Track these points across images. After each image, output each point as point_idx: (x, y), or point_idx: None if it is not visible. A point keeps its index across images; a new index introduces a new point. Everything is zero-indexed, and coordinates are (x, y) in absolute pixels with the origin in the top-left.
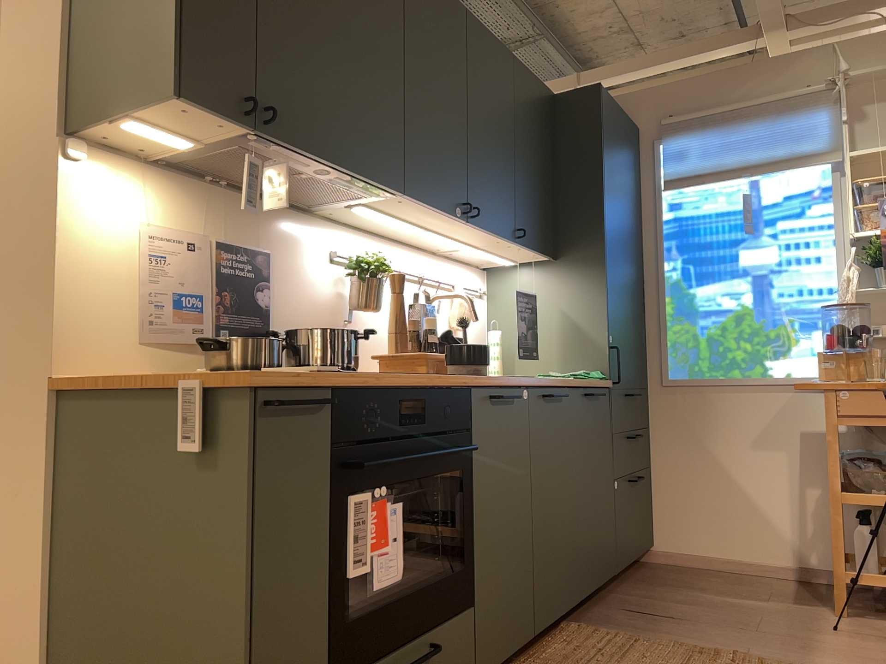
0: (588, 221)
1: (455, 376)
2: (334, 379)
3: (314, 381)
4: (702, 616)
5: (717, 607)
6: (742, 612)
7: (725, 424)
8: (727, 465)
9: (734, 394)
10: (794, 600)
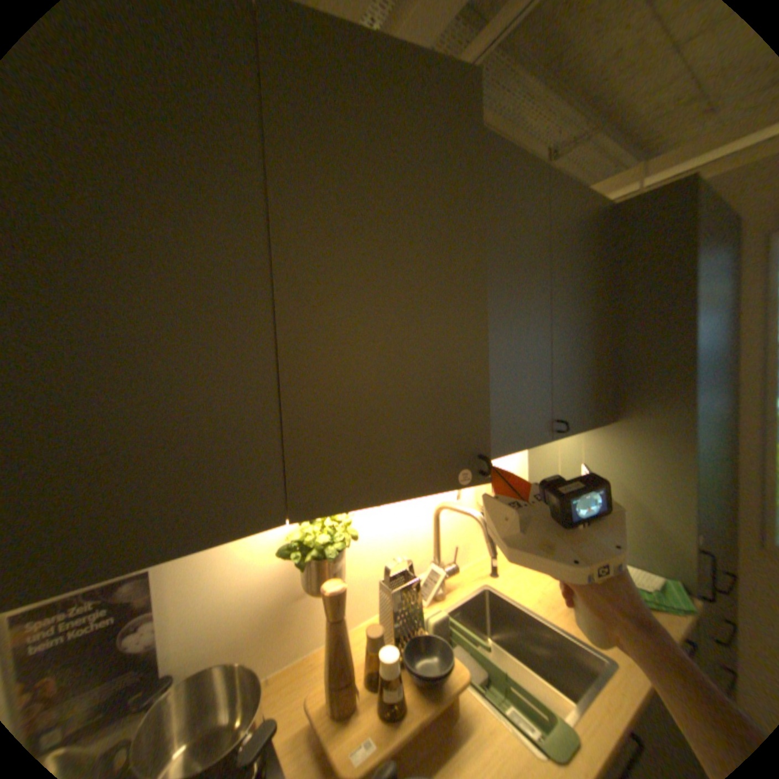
0: (668, 378)
1: None
2: None
3: None
4: None
5: None
6: None
7: None
8: None
9: None
10: None
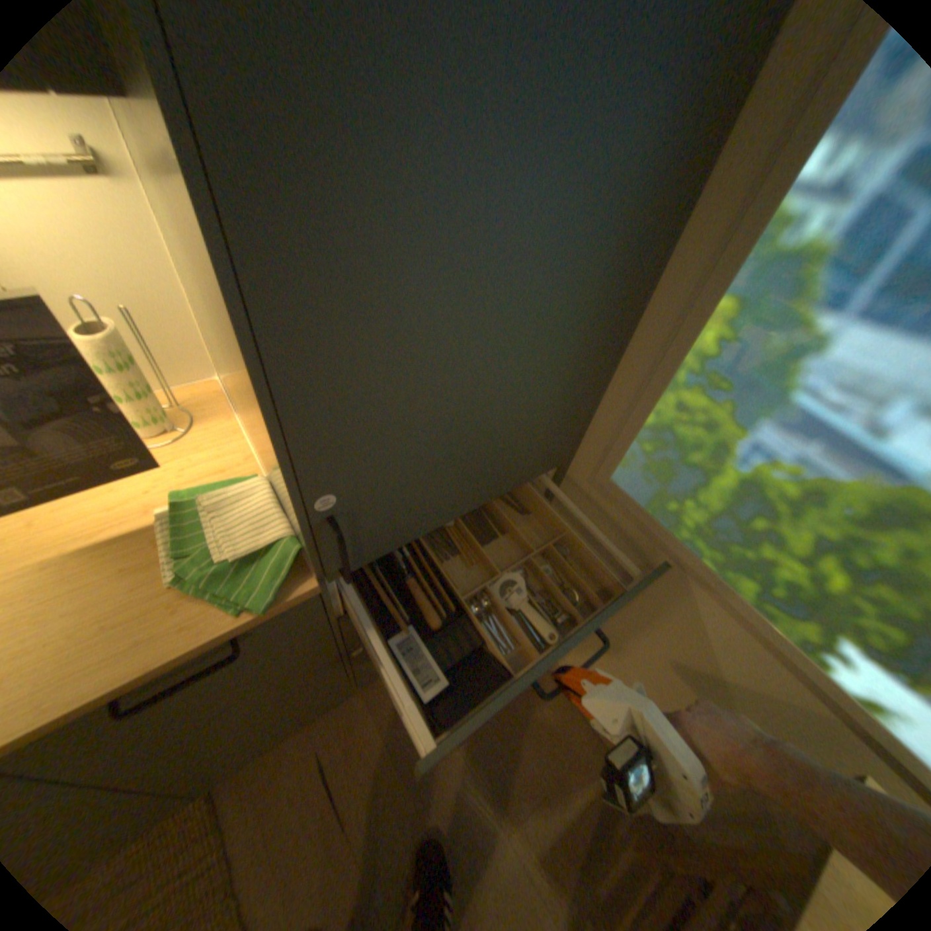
0: None
1: None
2: None
3: None
4: (384, 843)
5: (434, 816)
6: (446, 859)
7: (659, 610)
8: (623, 639)
9: (715, 602)
10: (553, 846)
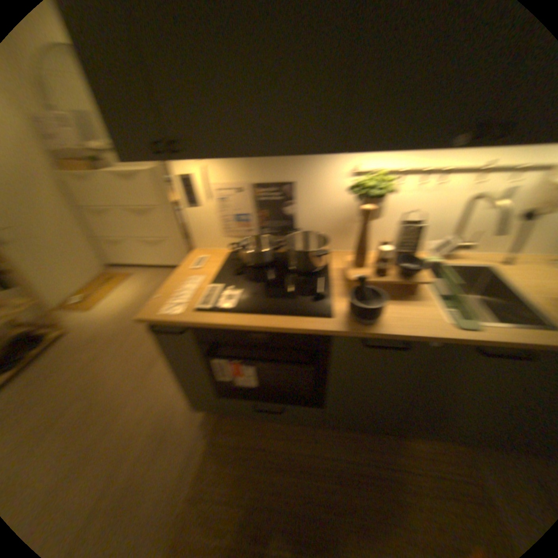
0: None
1: (328, 319)
2: (187, 323)
3: (177, 322)
4: None
5: None
6: None
7: None
8: None
9: None
10: None
